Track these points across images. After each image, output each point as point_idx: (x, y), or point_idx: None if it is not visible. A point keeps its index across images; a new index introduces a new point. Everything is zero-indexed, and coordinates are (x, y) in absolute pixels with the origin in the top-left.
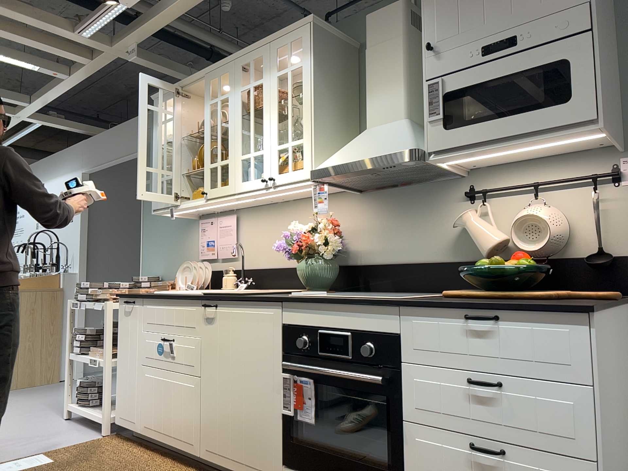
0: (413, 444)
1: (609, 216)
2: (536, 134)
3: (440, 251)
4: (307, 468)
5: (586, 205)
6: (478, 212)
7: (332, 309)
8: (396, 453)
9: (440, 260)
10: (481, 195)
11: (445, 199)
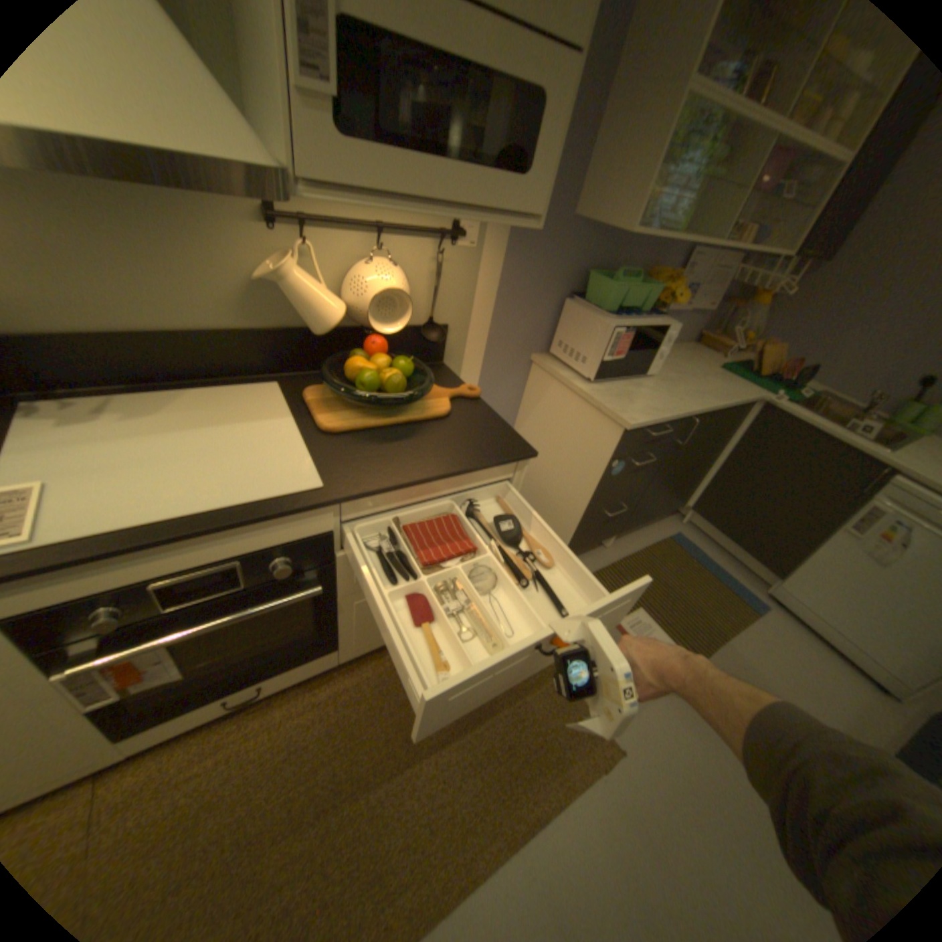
0: (349, 608)
1: (442, 281)
2: (478, 208)
3: (215, 310)
4: (175, 713)
5: (424, 264)
6: (284, 249)
7: (175, 547)
8: (325, 625)
9: (219, 327)
10: (288, 217)
11: (211, 207)
